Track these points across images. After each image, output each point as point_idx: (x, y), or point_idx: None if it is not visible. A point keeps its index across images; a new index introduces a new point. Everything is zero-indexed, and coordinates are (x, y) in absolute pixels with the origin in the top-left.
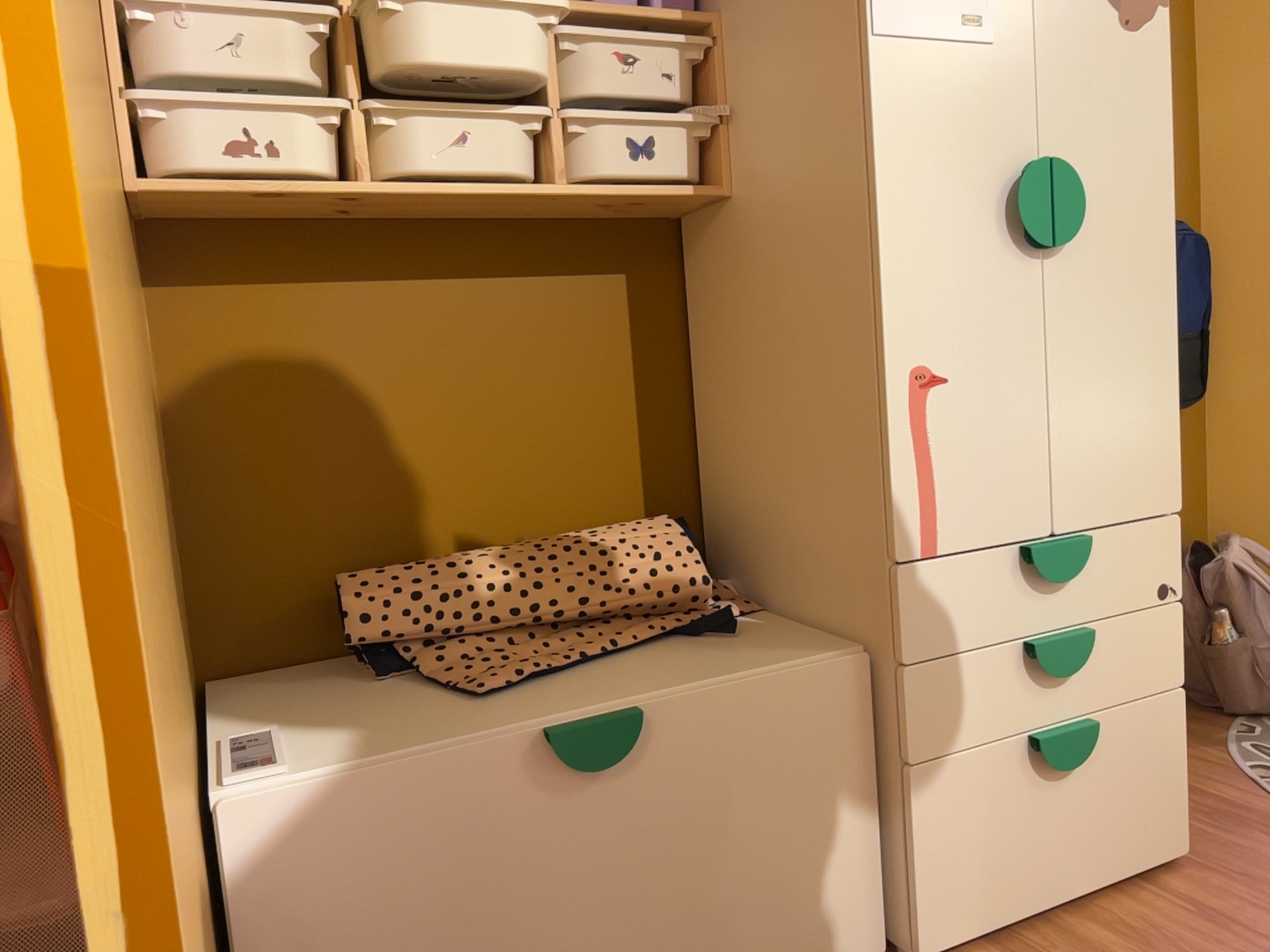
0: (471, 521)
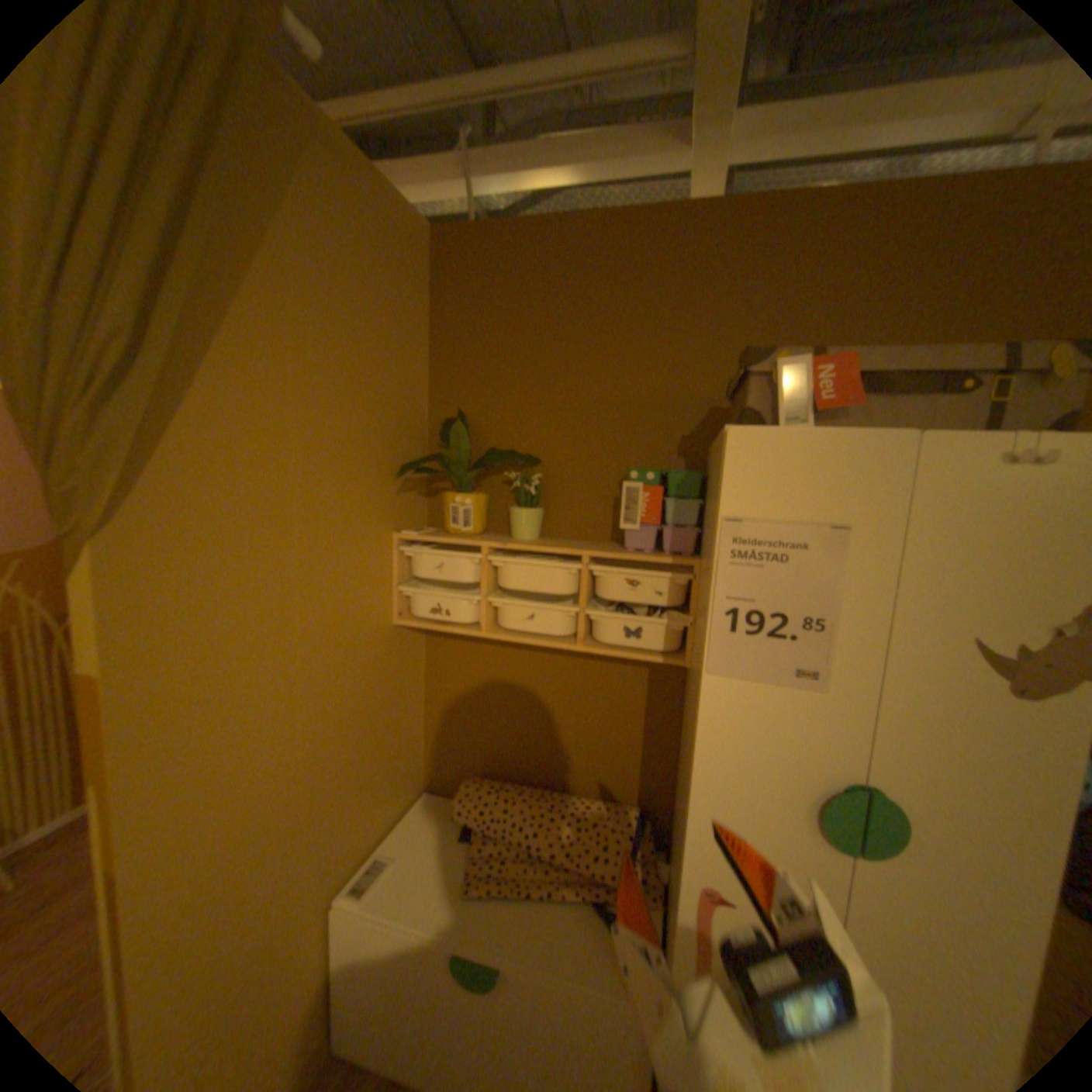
0: (541, 768)
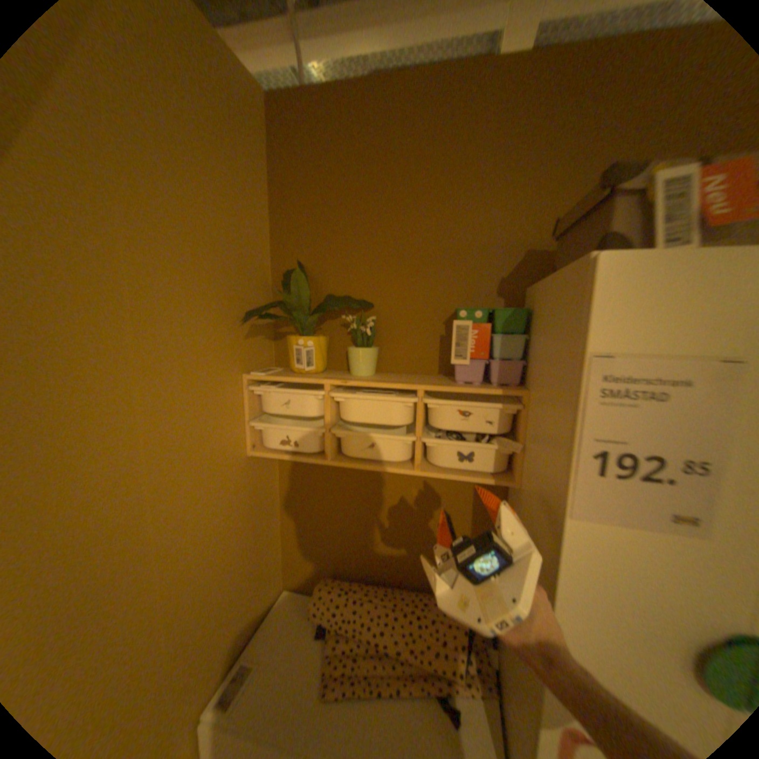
0: (382, 568)
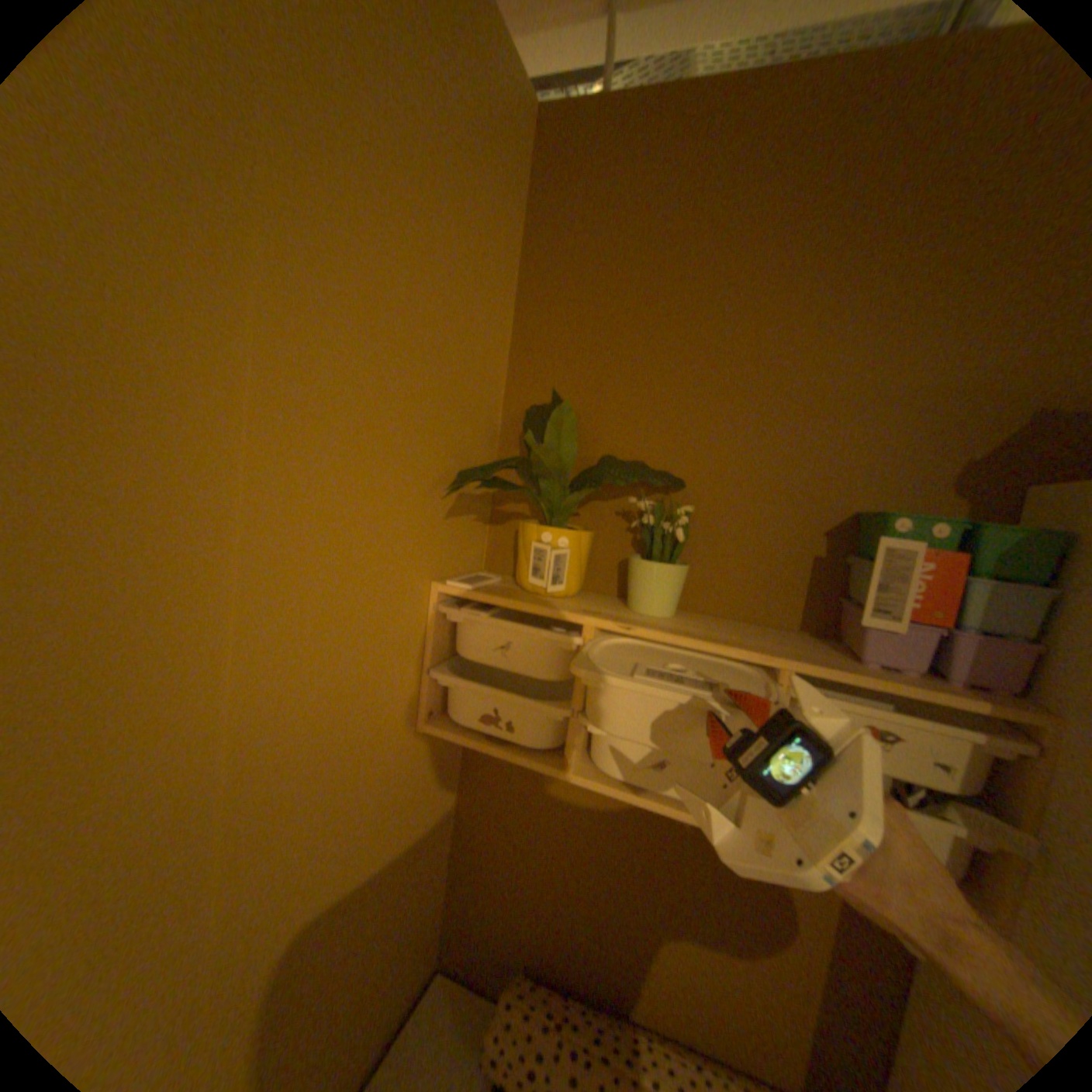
0: (630, 982)
